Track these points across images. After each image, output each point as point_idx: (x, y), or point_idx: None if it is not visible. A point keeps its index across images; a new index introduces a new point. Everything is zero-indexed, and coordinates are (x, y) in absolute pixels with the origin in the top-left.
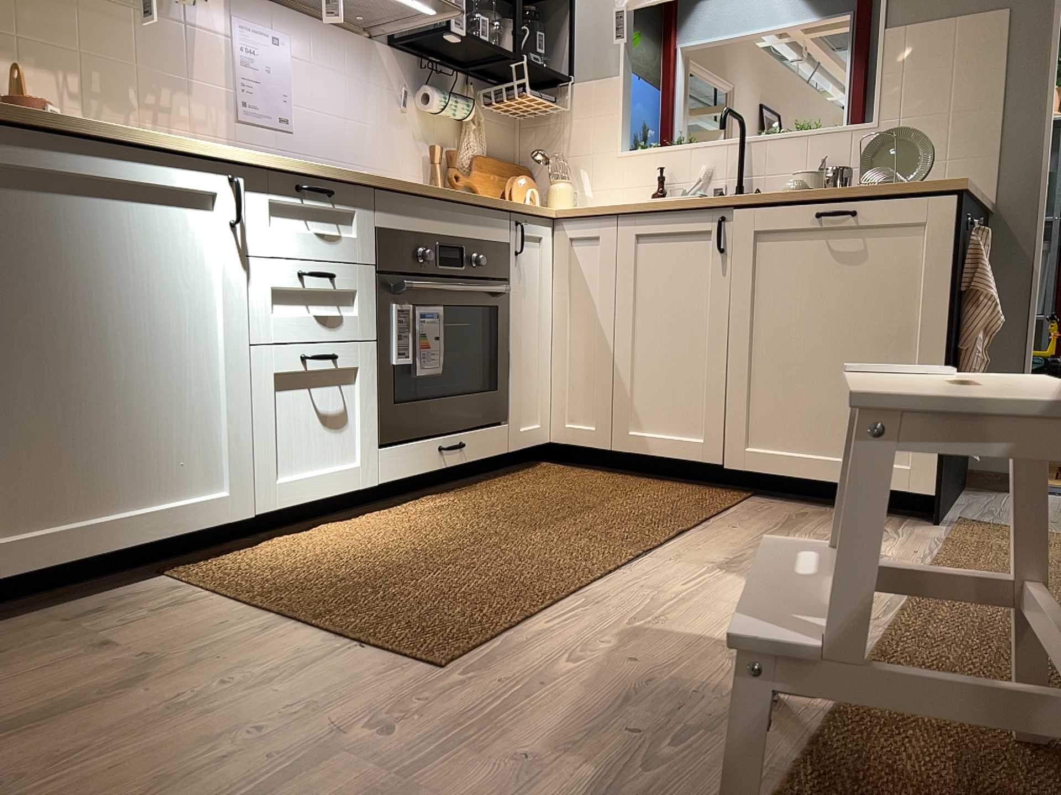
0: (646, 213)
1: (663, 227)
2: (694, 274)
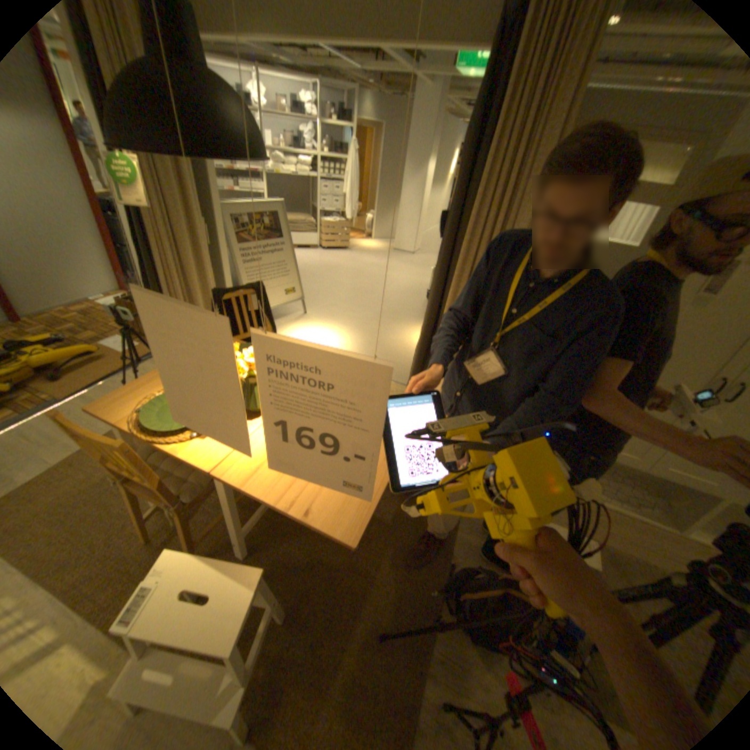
0: None
1: None
2: None
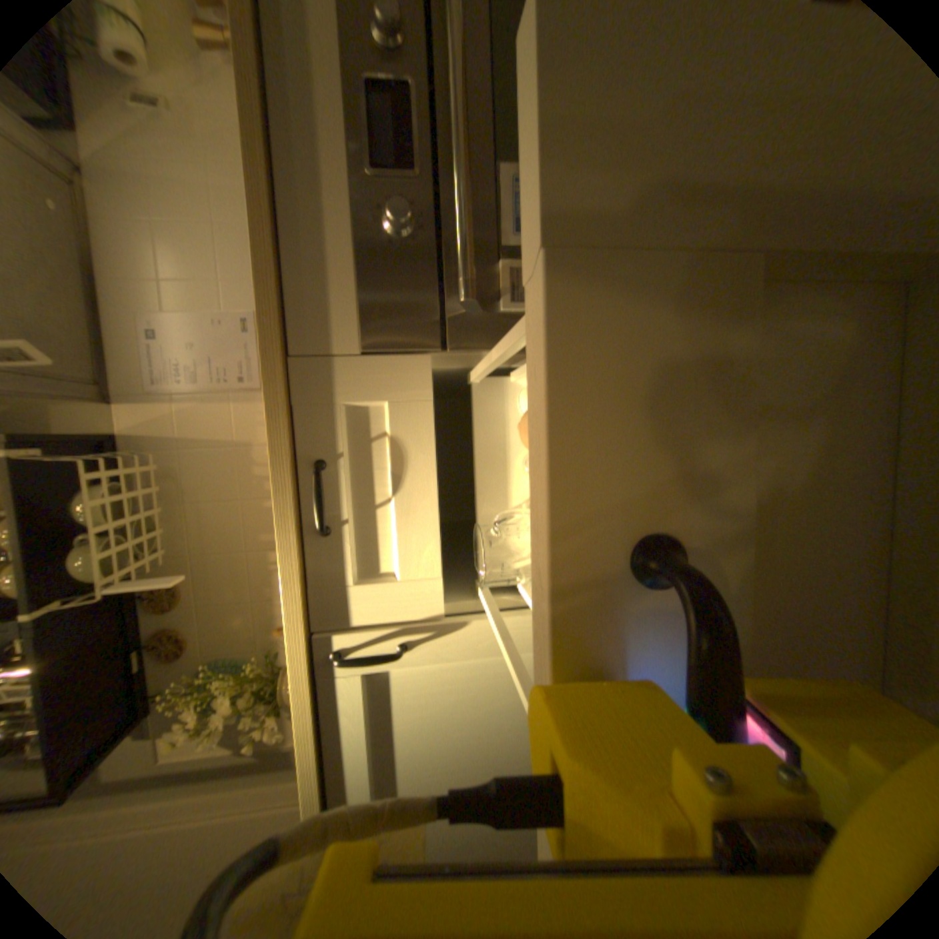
0: None
1: None
2: None
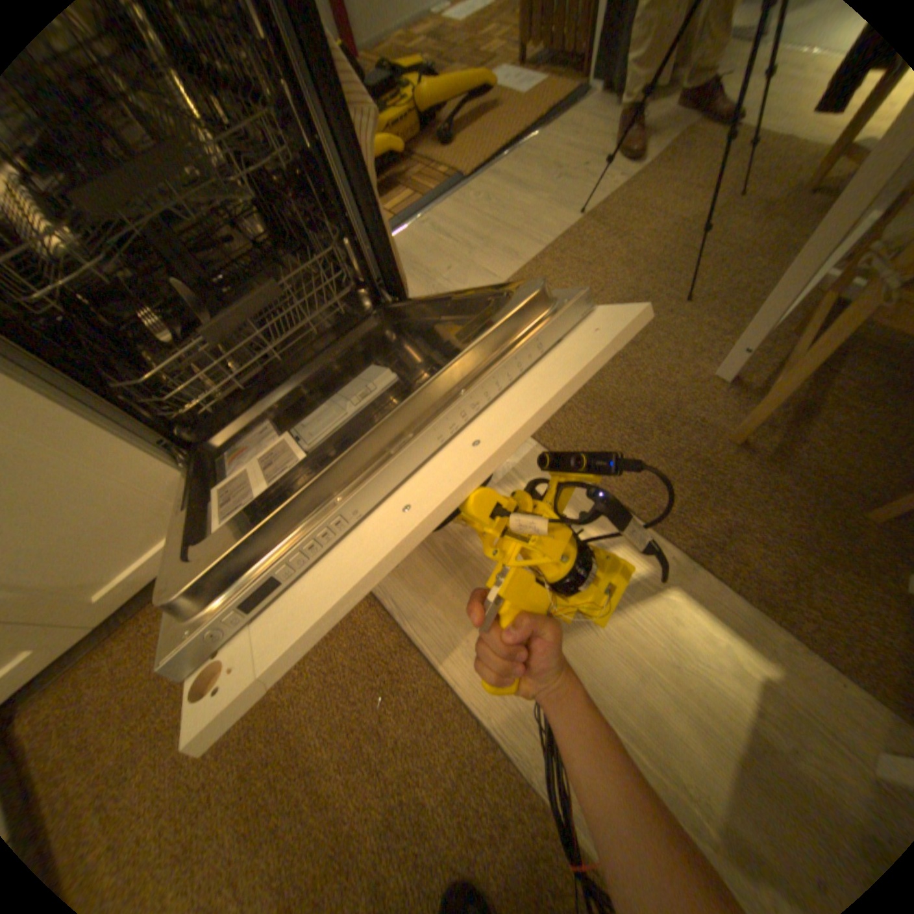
0: None
1: None
2: None
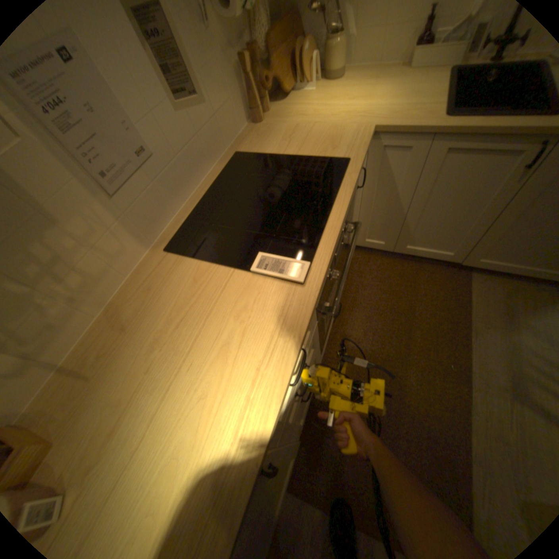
0: (465, 133)
1: (477, 145)
2: (490, 178)
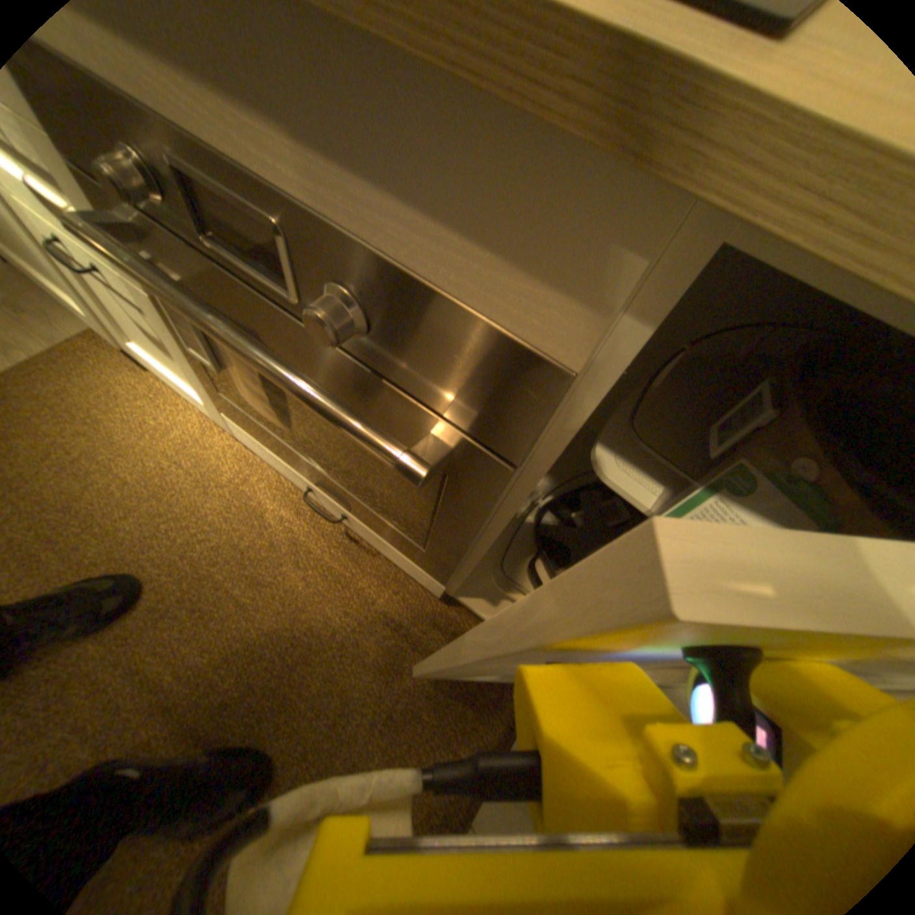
0: None
1: None
2: None
